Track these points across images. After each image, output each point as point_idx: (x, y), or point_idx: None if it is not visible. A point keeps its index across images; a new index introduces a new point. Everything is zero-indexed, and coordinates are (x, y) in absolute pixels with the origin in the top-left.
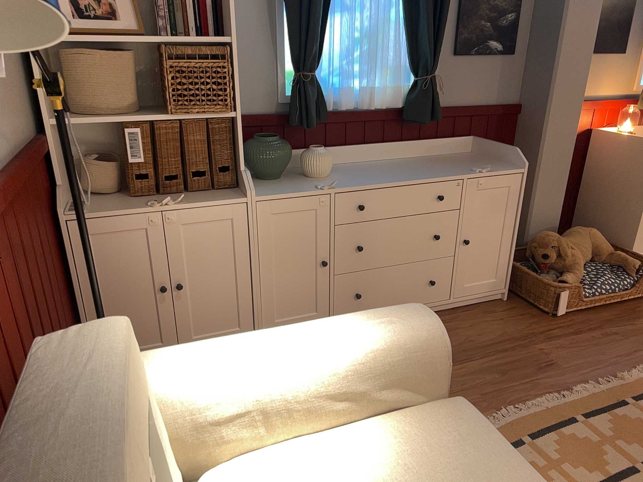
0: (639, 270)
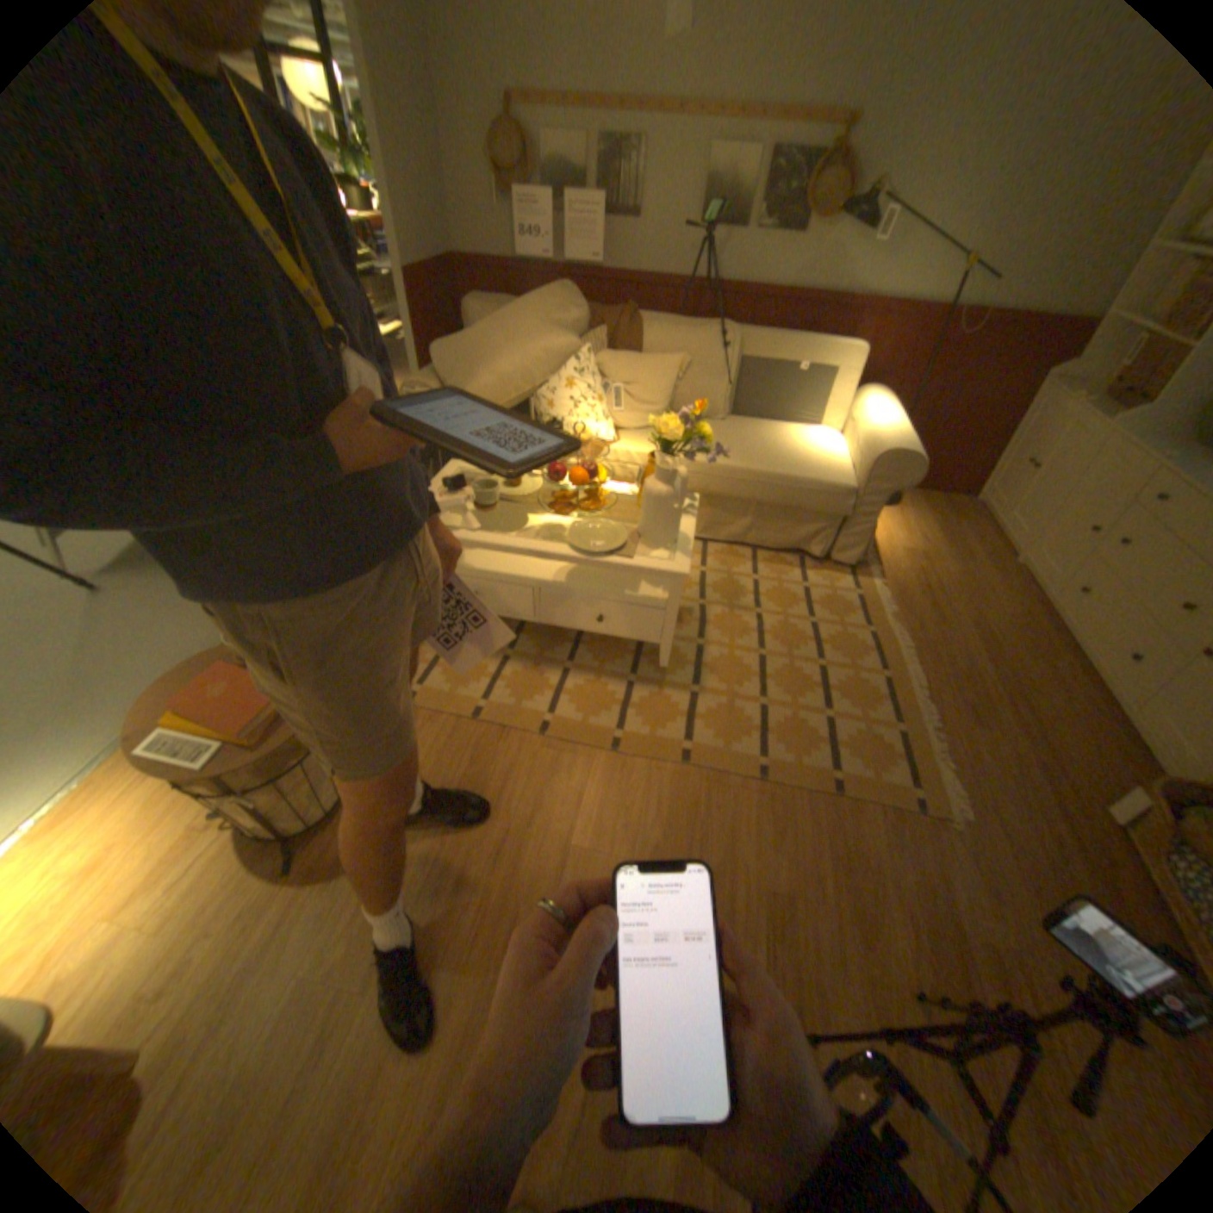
0: None
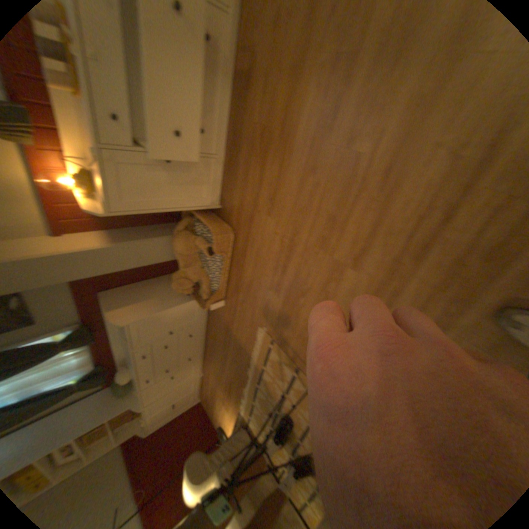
0: (207, 251)
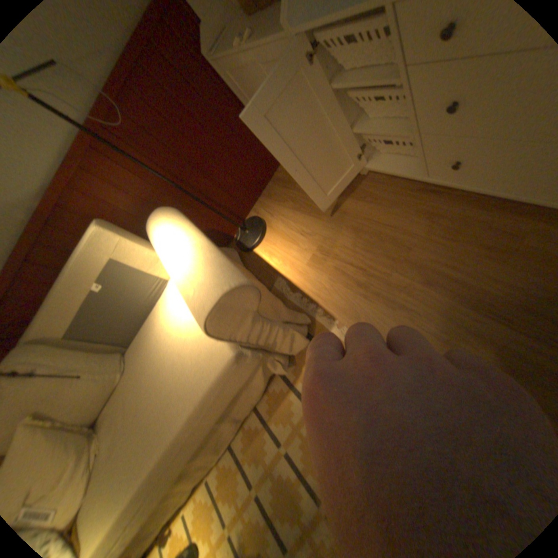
0: None
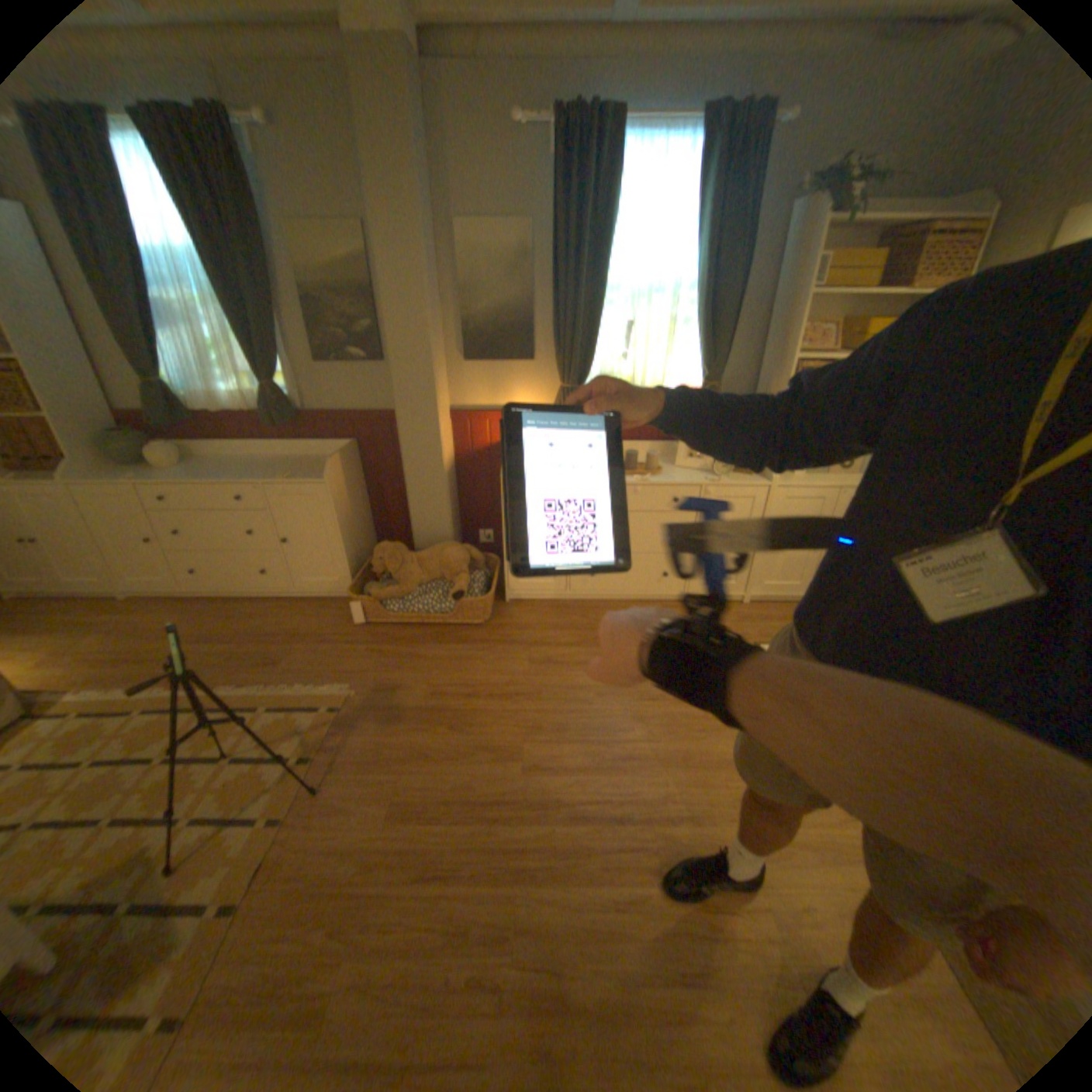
0: (457, 597)
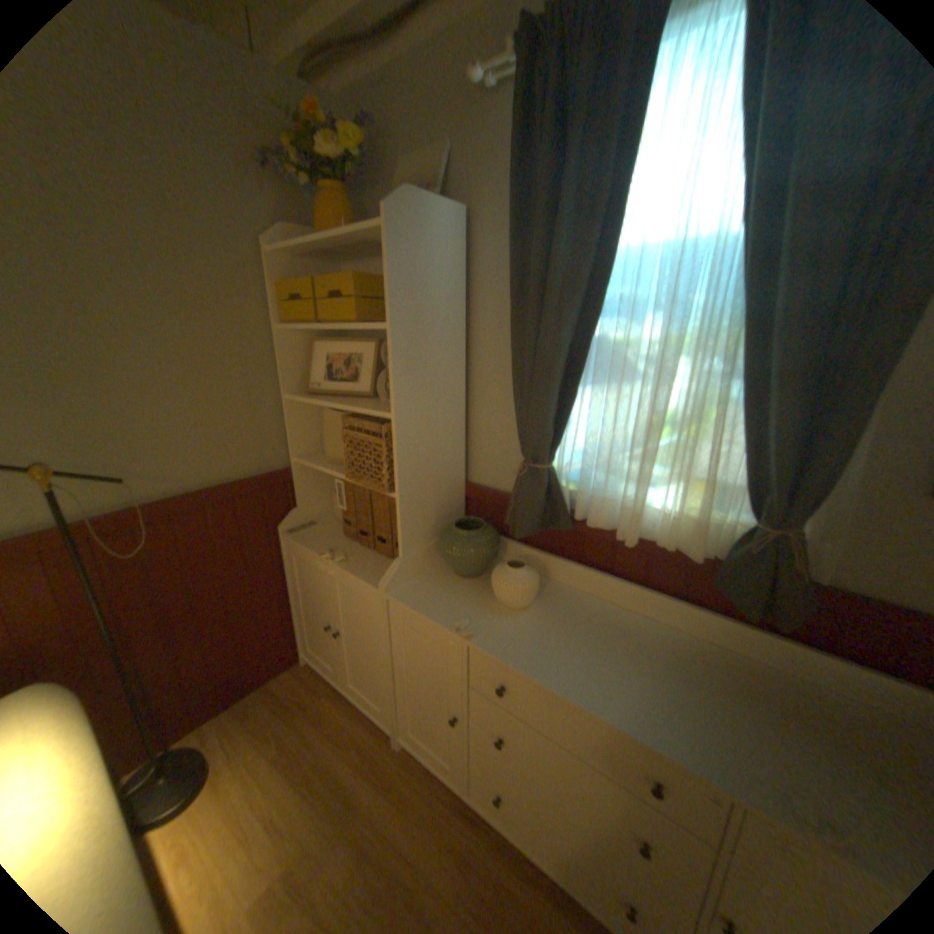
0: None
